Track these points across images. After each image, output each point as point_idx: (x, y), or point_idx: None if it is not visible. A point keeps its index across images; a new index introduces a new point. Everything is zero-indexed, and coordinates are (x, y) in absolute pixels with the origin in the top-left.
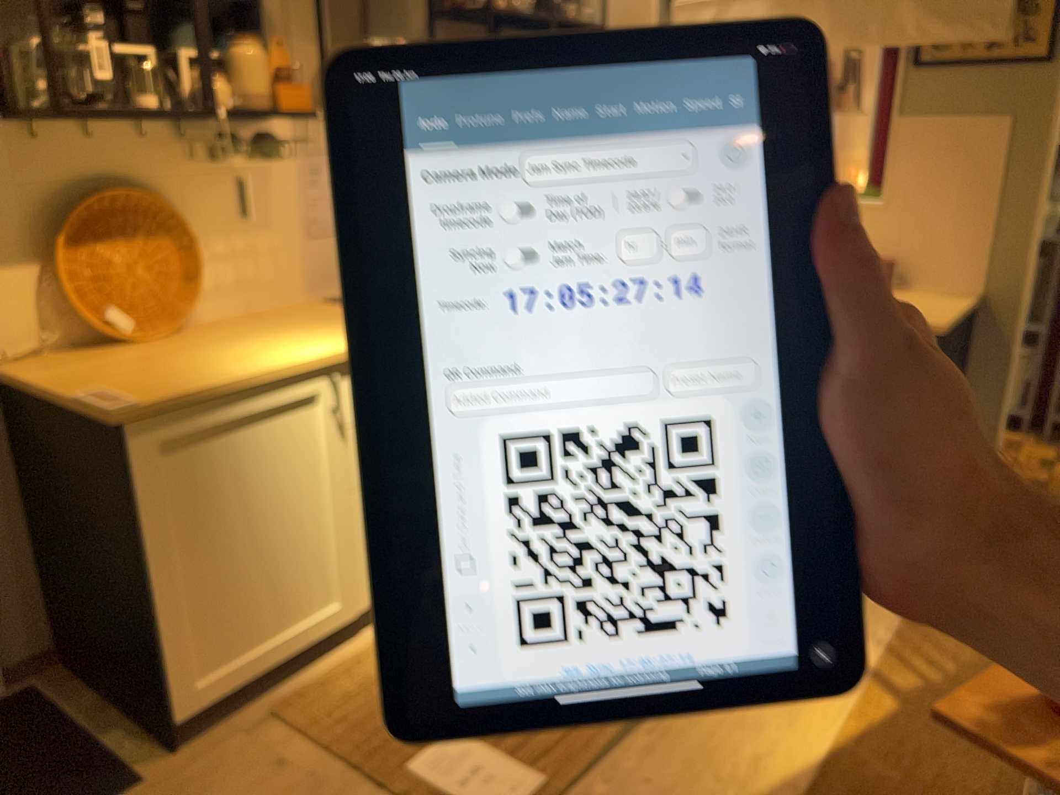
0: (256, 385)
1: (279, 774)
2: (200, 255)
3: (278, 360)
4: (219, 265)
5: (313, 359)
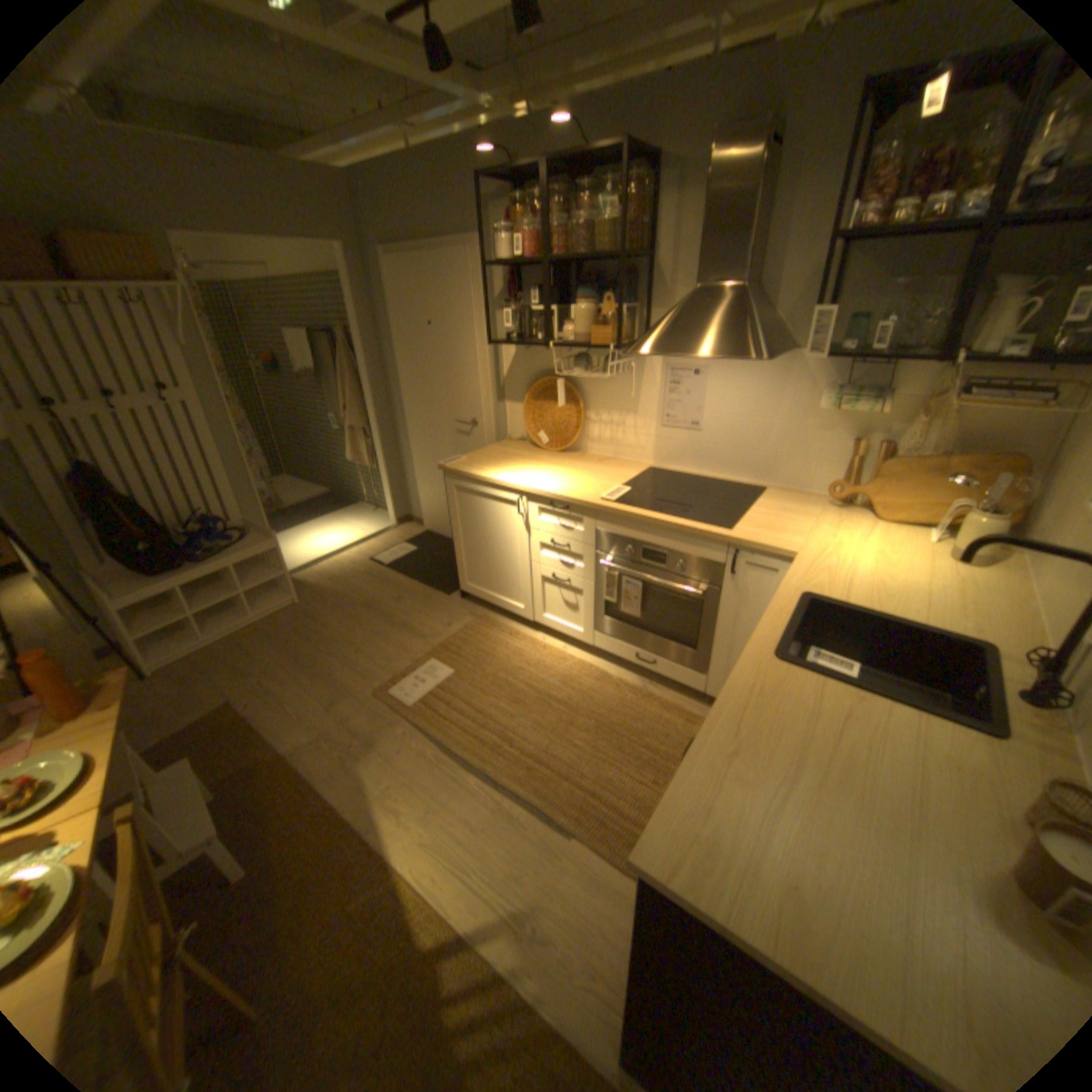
0: (488, 482)
1: (444, 625)
2: (581, 418)
3: (507, 477)
4: (602, 426)
5: (510, 484)
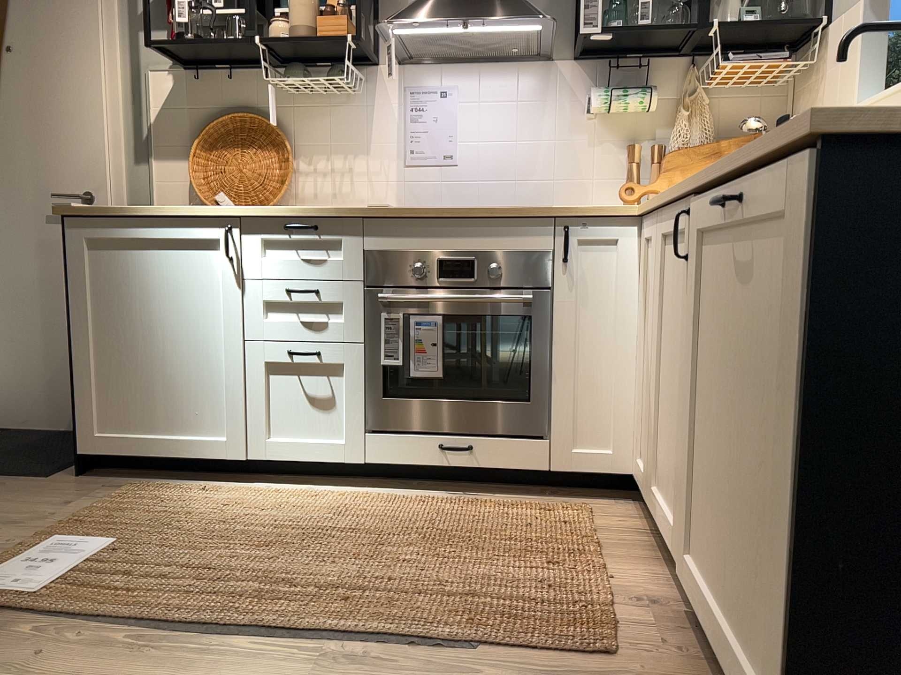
0: (164, 218)
1: (57, 506)
2: (288, 163)
3: (199, 208)
4: (318, 177)
5: (210, 208)
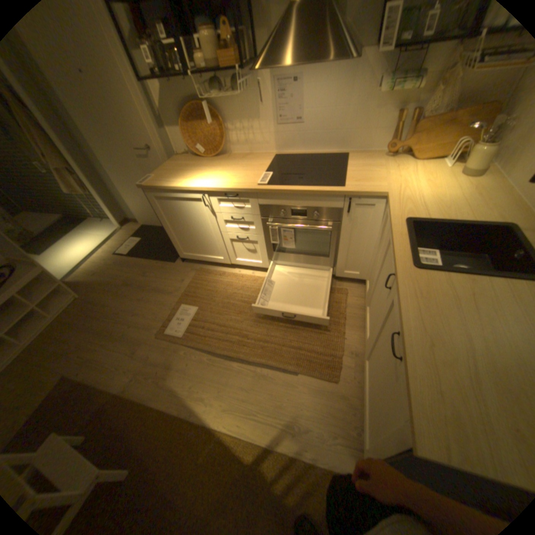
0: (178, 189)
1: (179, 281)
2: (223, 129)
3: (189, 183)
4: (238, 132)
5: (194, 187)
